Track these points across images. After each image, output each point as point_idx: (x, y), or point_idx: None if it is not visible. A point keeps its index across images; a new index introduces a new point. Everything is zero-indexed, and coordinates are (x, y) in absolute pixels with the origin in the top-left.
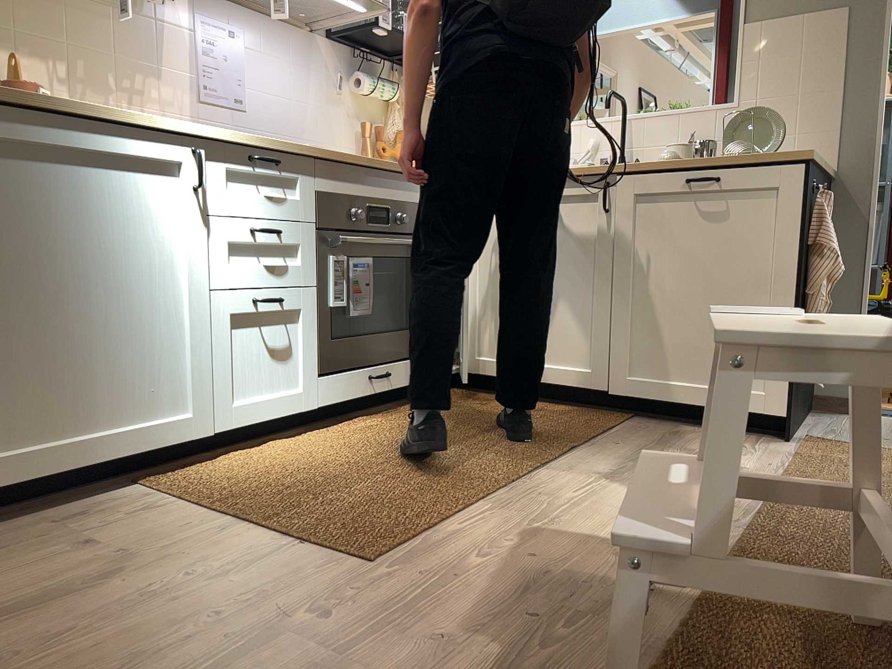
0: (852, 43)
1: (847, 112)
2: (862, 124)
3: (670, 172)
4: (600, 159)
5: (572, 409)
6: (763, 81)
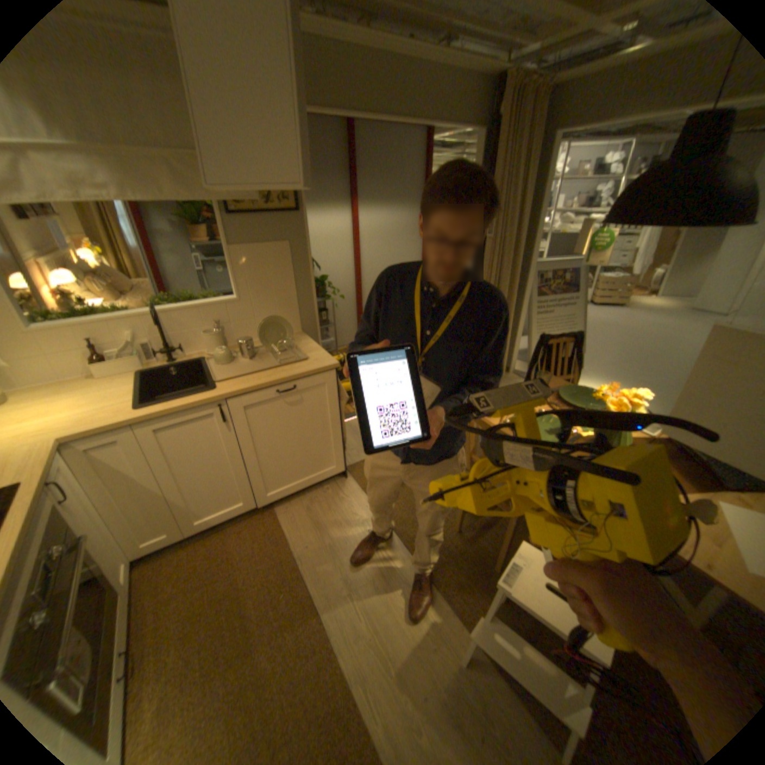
0: (295, 263)
1: (300, 301)
2: (308, 307)
3: (263, 390)
4: (139, 346)
5: (235, 532)
6: (251, 284)
